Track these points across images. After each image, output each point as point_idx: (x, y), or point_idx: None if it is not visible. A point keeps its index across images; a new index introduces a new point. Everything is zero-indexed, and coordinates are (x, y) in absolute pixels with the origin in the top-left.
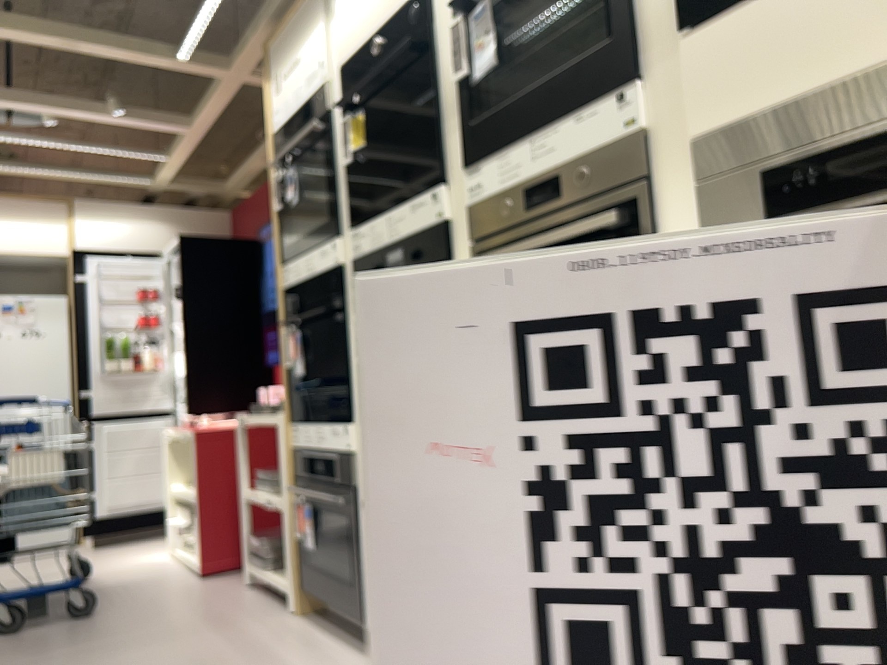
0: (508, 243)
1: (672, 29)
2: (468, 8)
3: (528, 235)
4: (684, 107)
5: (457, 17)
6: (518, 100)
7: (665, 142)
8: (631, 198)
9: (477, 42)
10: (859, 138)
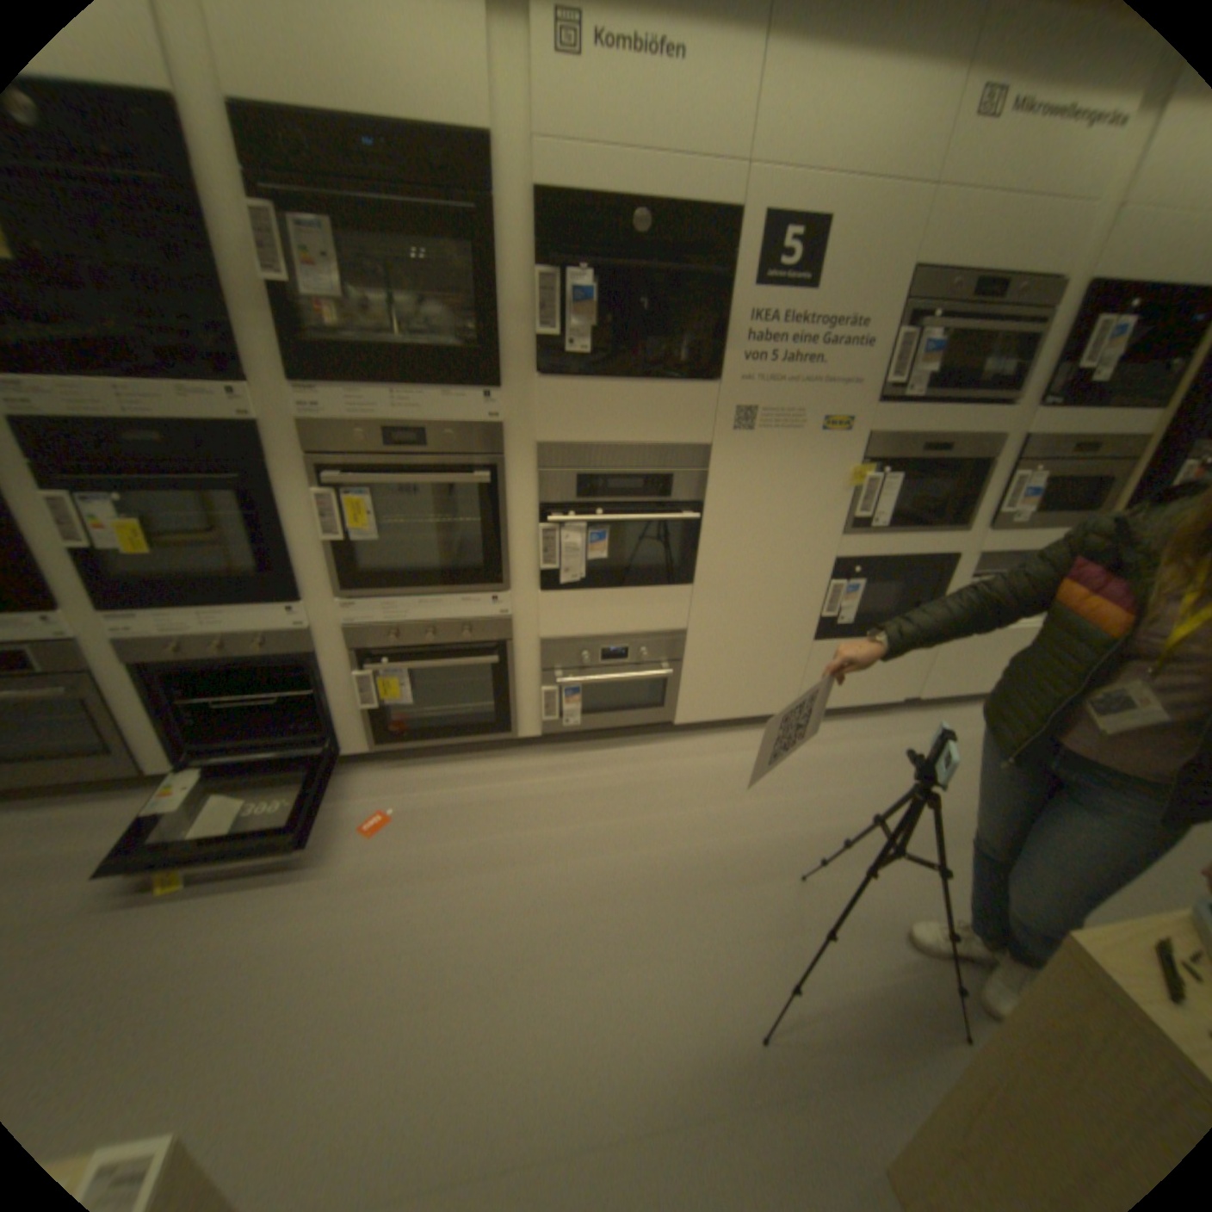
0: (360, 469)
1: (529, 370)
2: (280, 203)
3: (385, 467)
4: (531, 423)
5: (265, 207)
6: (341, 328)
7: (516, 439)
8: (489, 467)
9: (303, 258)
10: (615, 472)
